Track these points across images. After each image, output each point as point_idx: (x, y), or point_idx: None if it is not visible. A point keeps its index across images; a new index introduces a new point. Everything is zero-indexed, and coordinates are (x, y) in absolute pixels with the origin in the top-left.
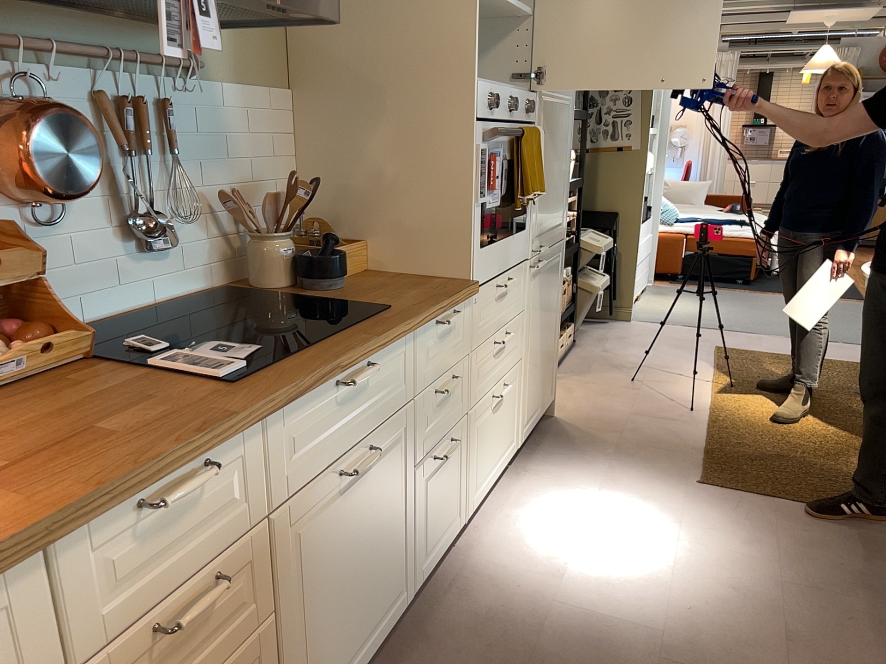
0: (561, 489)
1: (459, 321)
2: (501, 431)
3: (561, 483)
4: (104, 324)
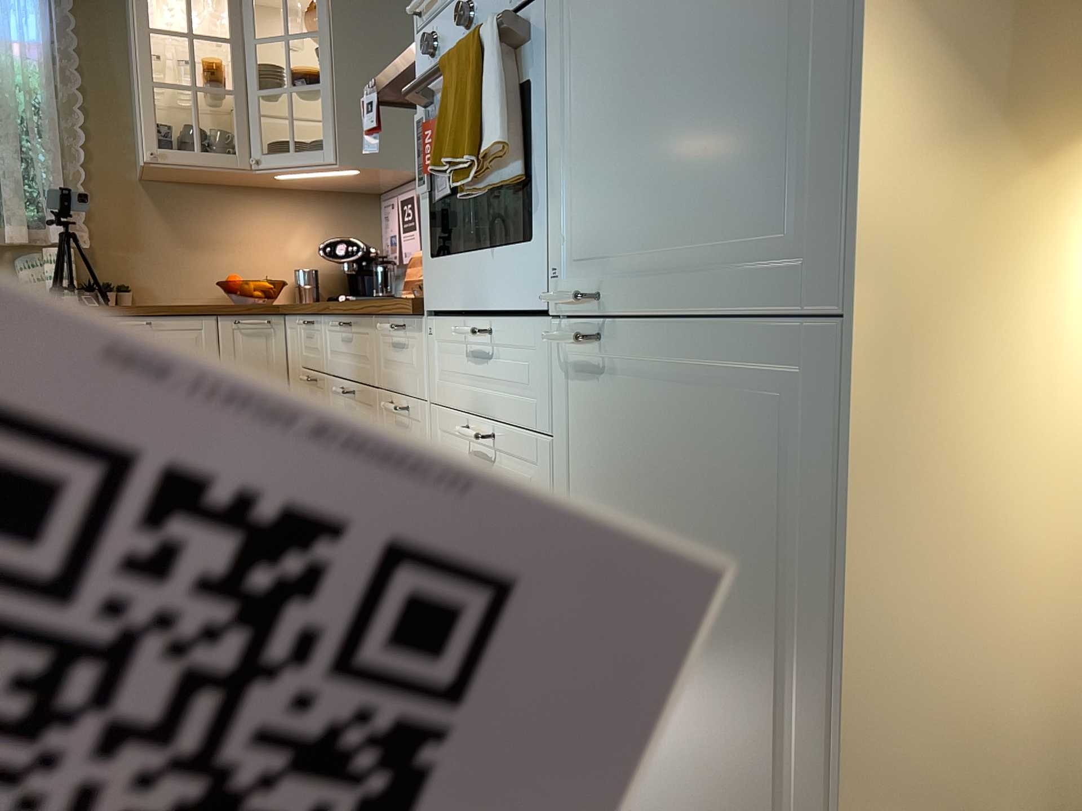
0: None
1: (413, 346)
2: None
3: None
4: None
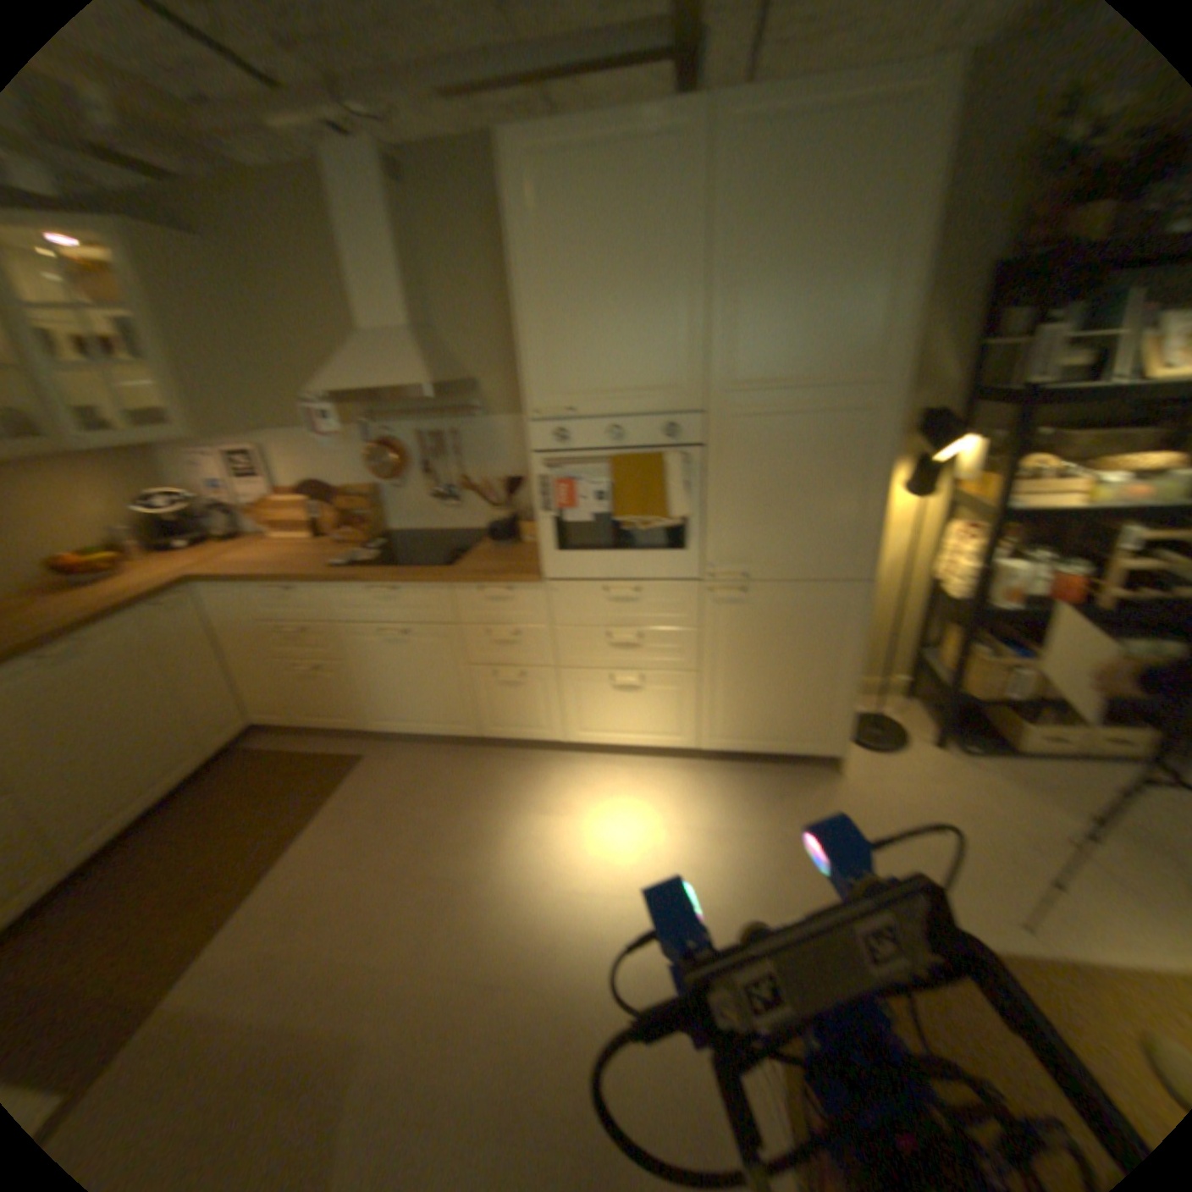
0: (674, 801)
1: (518, 597)
2: (638, 713)
3: (686, 799)
4: (418, 531)
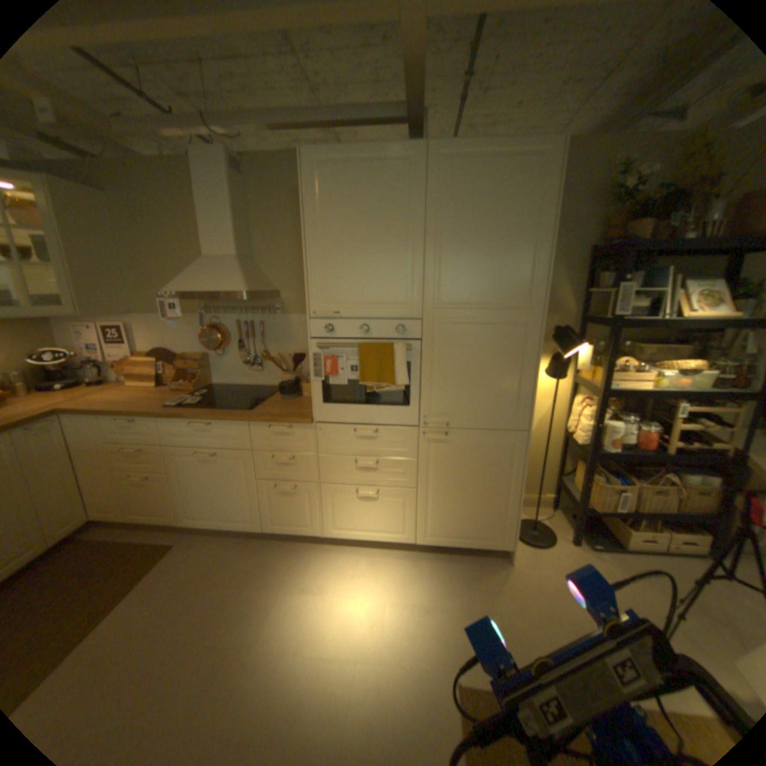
0: (399, 584)
1: (298, 434)
2: (376, 518)
3: (407, 583)
4: (235, 386)
